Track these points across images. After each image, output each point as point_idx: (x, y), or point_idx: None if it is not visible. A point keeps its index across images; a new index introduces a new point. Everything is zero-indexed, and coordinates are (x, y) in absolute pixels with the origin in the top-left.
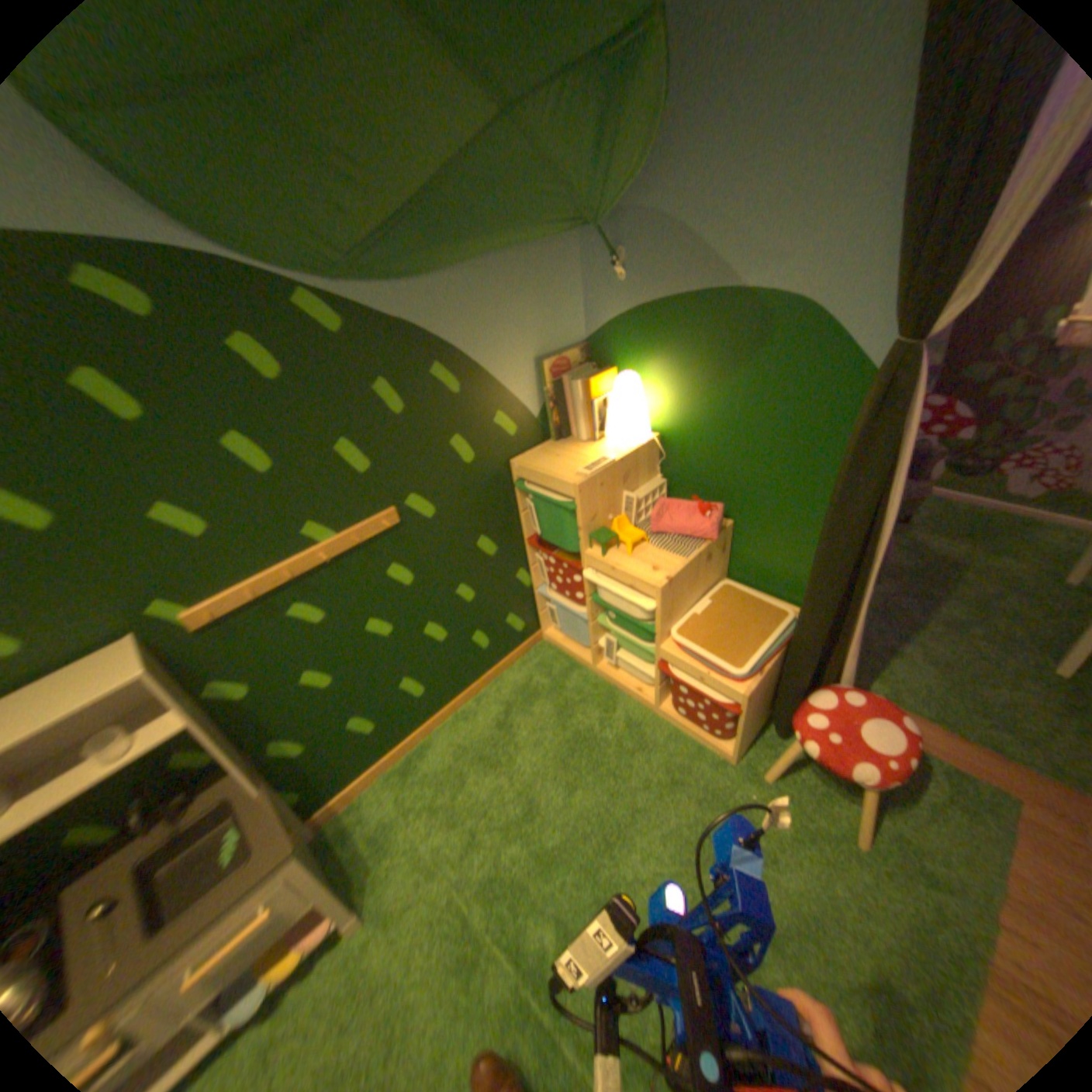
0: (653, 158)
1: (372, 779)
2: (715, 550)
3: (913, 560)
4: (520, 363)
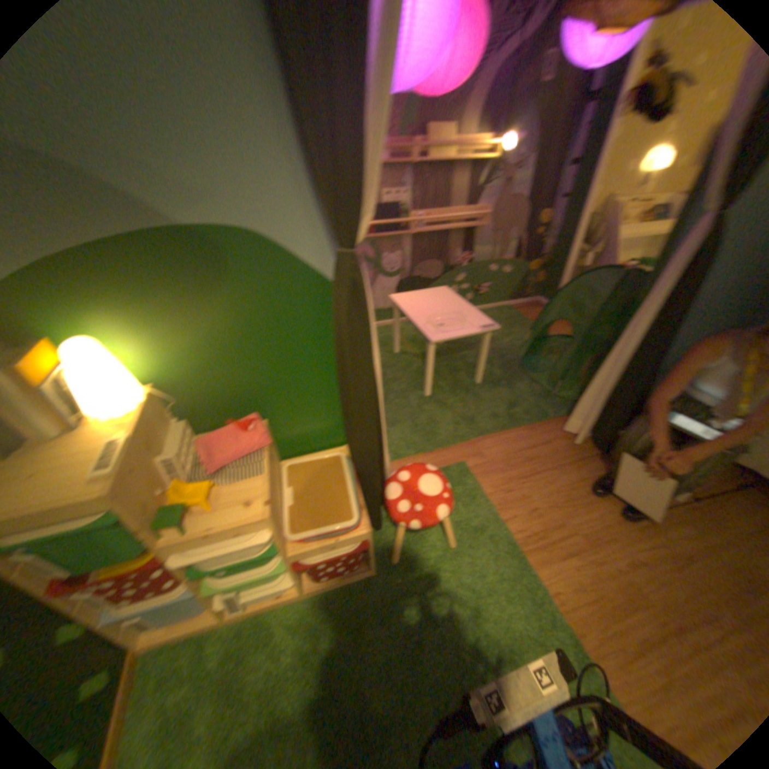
0: None
1: None
2: (272, 448)
3: None
4: None
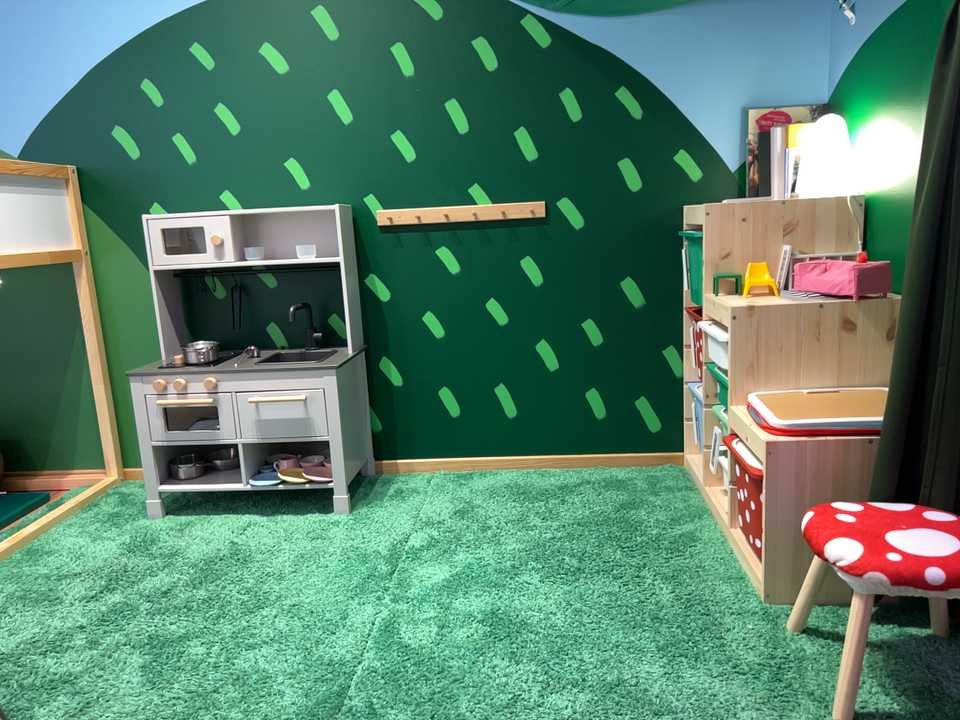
0: None
1: (435, 471)
2: (859, 318)
3: None
4: (718, 107)
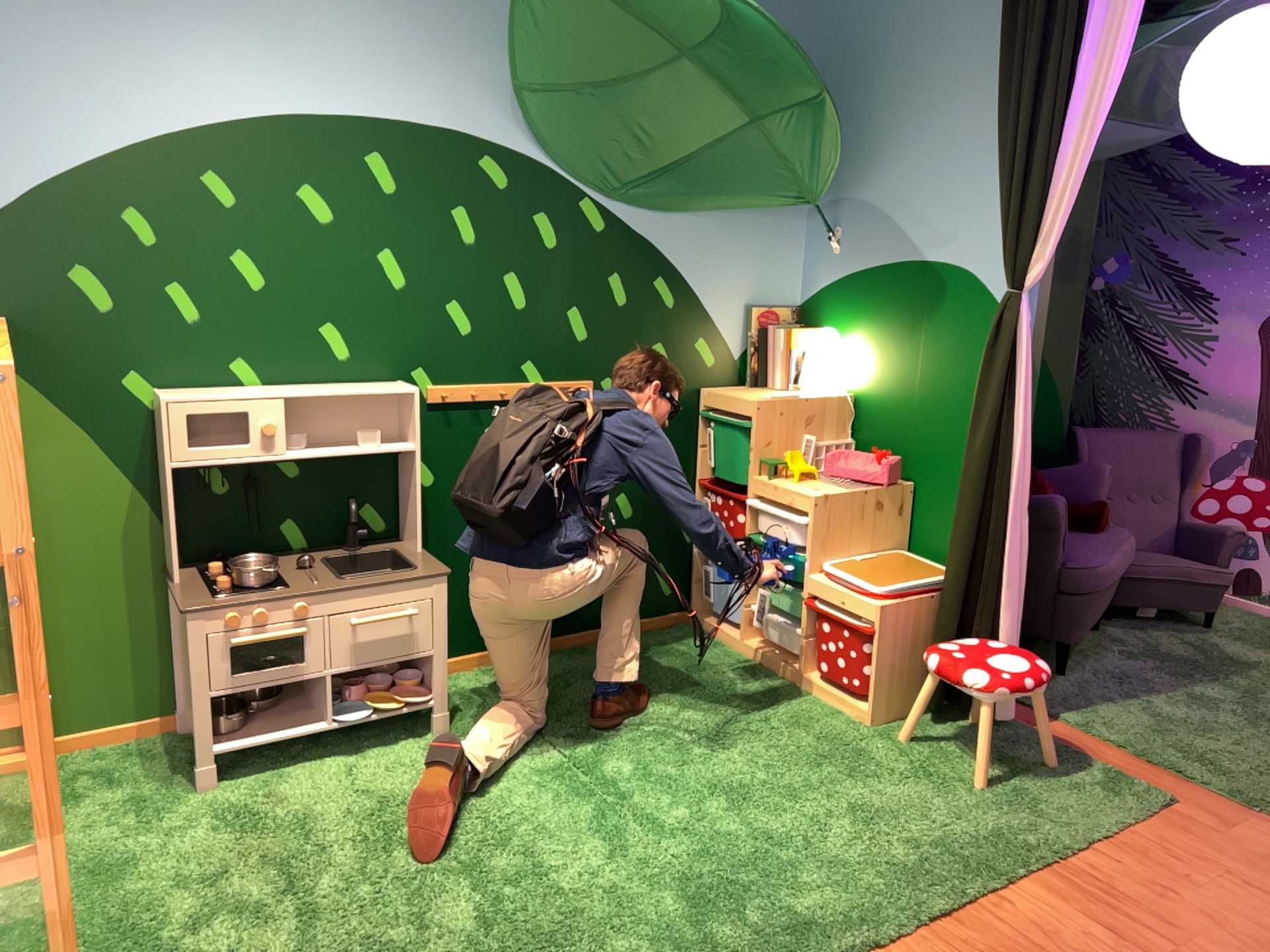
0: (860, 172)
1: (473, 664)
2: (879, 499)
3: (1175, 647)
4: (727, 305)
